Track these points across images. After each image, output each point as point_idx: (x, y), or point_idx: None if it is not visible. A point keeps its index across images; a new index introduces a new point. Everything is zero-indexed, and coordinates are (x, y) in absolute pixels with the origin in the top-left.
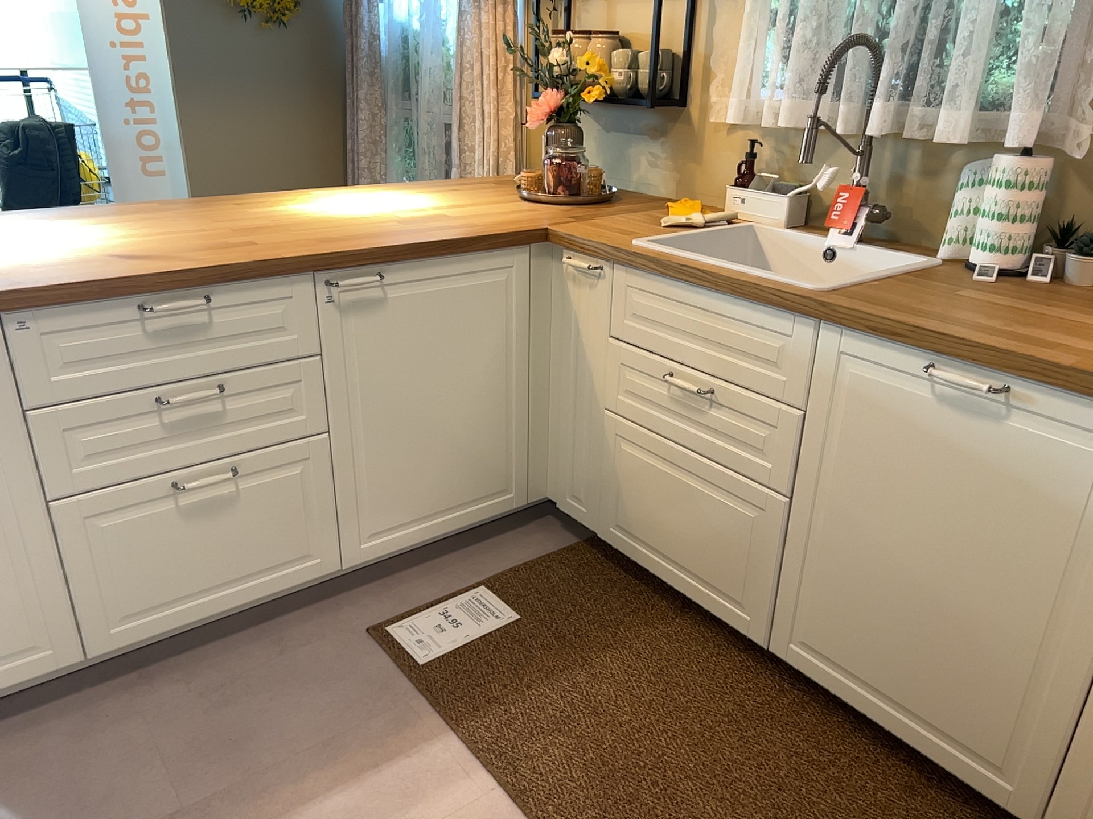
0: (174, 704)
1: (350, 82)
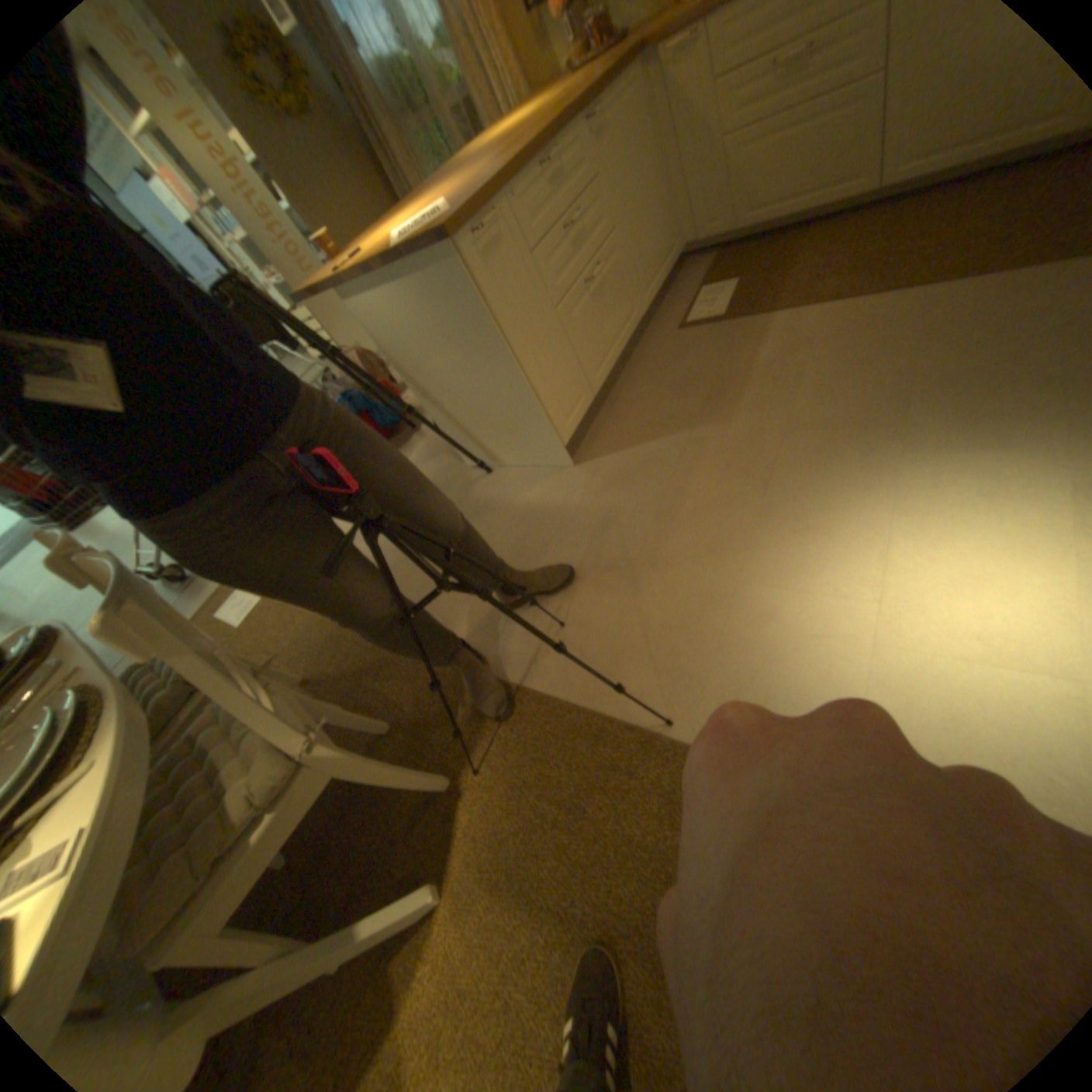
0: (642, 392)
1: (366, 128)
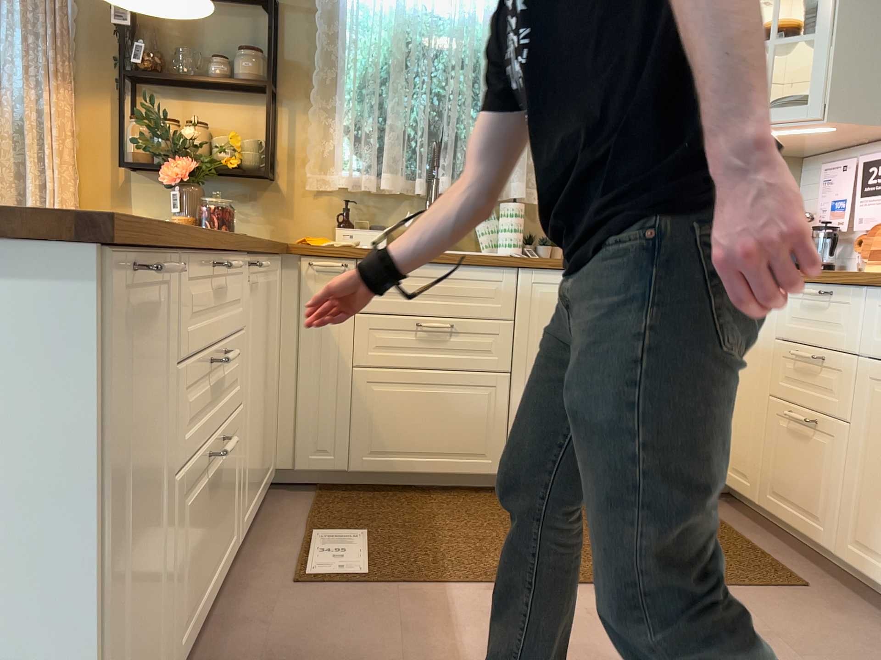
0: None
1: None
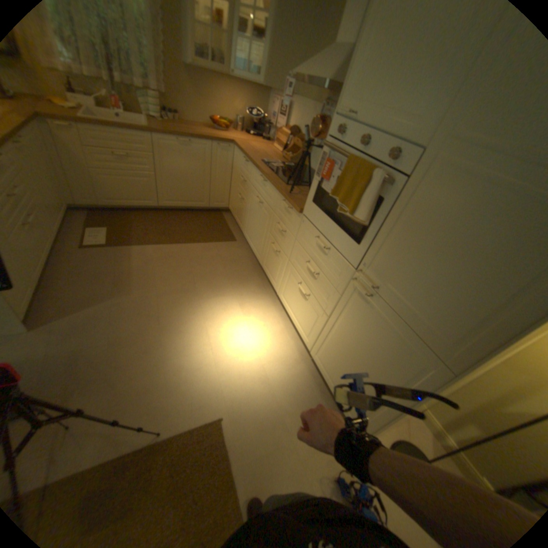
0: (66, 282)
1: None
